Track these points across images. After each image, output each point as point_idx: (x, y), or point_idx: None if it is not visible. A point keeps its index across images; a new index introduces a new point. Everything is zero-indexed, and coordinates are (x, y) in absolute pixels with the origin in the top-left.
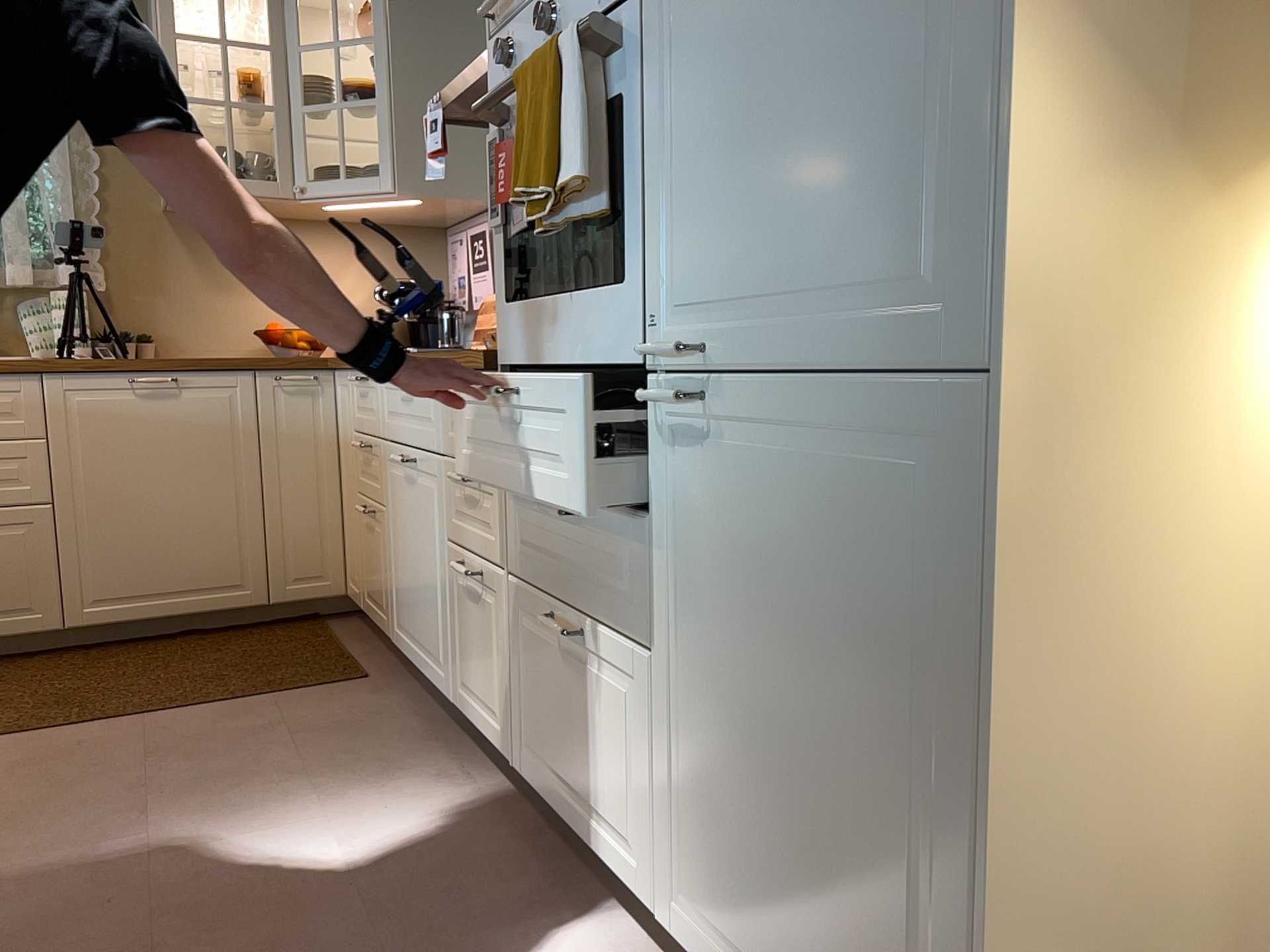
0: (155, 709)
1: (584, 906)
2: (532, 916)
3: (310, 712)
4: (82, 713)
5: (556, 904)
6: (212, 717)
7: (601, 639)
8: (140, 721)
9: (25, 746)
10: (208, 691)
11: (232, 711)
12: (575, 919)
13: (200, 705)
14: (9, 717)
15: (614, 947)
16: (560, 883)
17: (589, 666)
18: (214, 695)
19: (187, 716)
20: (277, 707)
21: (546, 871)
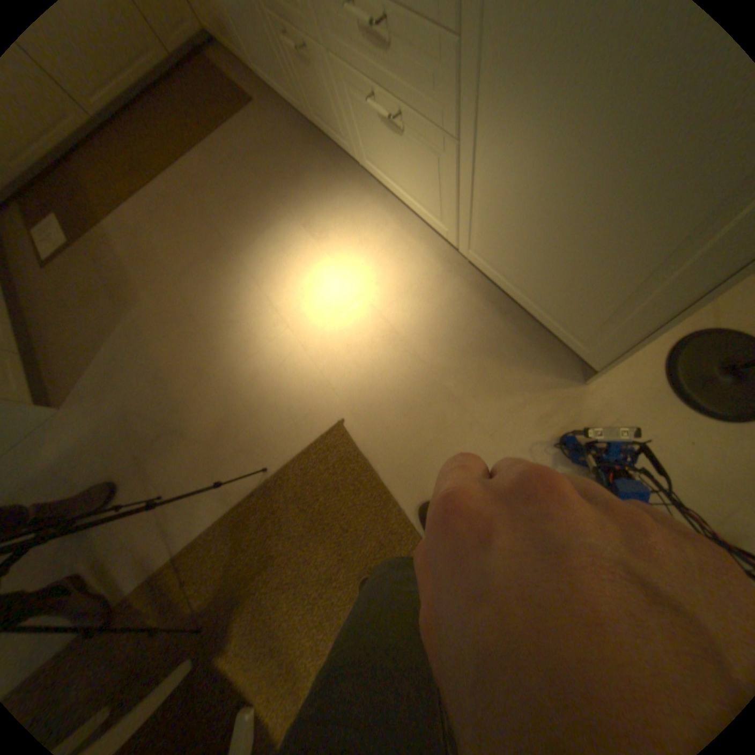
0: (172, 157)
1: (414, 227)
2: (395, 239)
3: (240, 136)
4: (145, 171)
5: (402, 229)
6: (200, 154)
7: (410, 110)
8: (171, 168)
9: (139, 200)
10: (185, 135)
11: (206, 147)
12: (413, 235)
13: (189, 147)
14: (118, 184)
15: (433, 245)
16: (400, 216)
17: (403, 124)
18: (190, 138)
19: (189, 158)
20: (223, 137)
21: (391, 211)
